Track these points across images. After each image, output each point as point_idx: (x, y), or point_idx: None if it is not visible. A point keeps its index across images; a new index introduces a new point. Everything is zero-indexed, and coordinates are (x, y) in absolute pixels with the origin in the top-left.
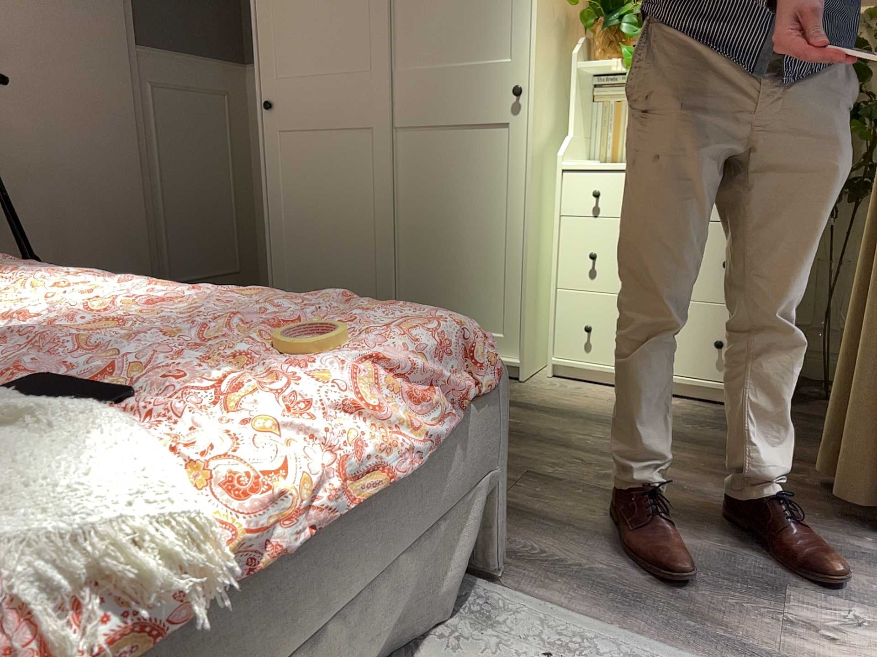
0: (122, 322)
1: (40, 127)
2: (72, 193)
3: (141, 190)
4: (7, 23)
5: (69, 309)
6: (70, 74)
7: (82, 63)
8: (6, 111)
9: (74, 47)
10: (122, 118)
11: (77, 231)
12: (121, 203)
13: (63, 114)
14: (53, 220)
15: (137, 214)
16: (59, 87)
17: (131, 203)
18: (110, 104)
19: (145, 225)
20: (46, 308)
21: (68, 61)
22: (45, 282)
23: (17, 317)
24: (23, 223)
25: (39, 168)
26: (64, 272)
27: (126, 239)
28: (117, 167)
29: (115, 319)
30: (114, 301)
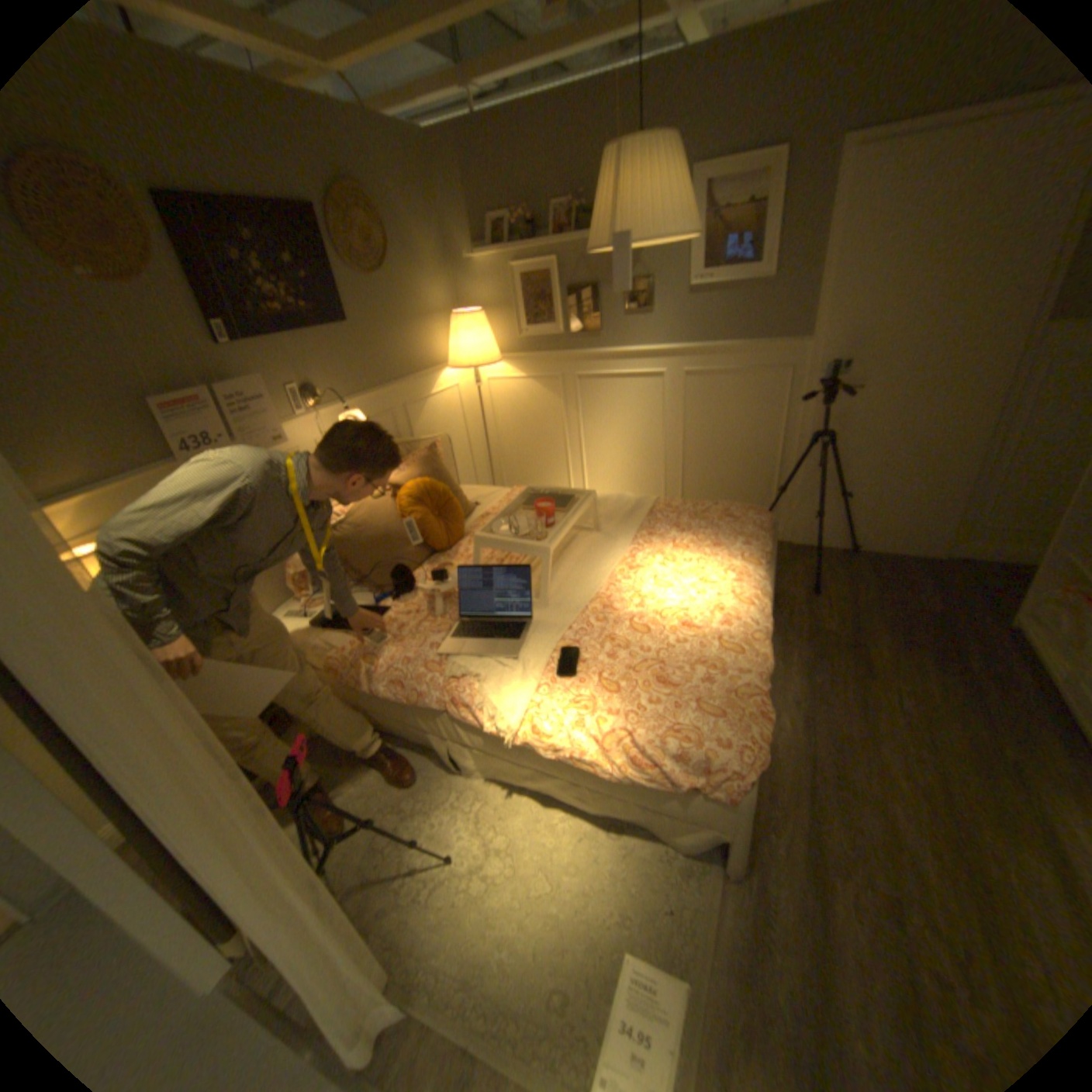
0: (660, 629)
1: (898, 404)
2: (907, 451)
3: (980, 453)
4: (900, 331)
5: (683, 599)
6: (944, 362)
7: (962, 350)
8: (873, 394)
9: (958, 339)
10: (987, 393)
11: (900, 477)
12: (952, 461)
13: (922, 394)
14: (882, 468)
15: (967, 471)
16: (928, 373)
17: (963, 462)
18: (978, 382)
19: (971, 480)
20: (682, 591)
21: (947, 351)
22: (724, 565)
23: (645, 602)
24: (857, 467)
25: (885, 432)
26: (738, 561)
27: (944, 488)
28: (961, 433)
29: (670, 623)
30: (686, 611)
